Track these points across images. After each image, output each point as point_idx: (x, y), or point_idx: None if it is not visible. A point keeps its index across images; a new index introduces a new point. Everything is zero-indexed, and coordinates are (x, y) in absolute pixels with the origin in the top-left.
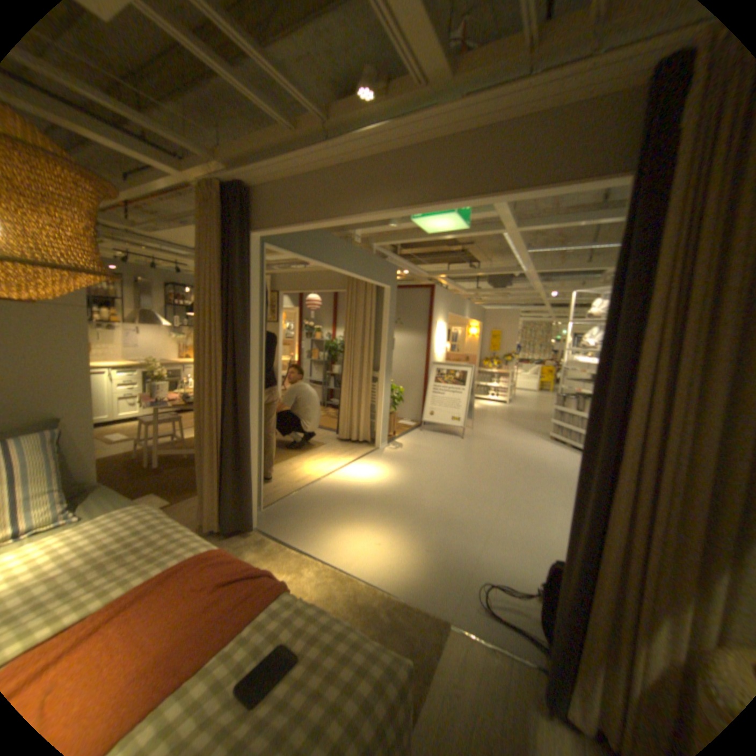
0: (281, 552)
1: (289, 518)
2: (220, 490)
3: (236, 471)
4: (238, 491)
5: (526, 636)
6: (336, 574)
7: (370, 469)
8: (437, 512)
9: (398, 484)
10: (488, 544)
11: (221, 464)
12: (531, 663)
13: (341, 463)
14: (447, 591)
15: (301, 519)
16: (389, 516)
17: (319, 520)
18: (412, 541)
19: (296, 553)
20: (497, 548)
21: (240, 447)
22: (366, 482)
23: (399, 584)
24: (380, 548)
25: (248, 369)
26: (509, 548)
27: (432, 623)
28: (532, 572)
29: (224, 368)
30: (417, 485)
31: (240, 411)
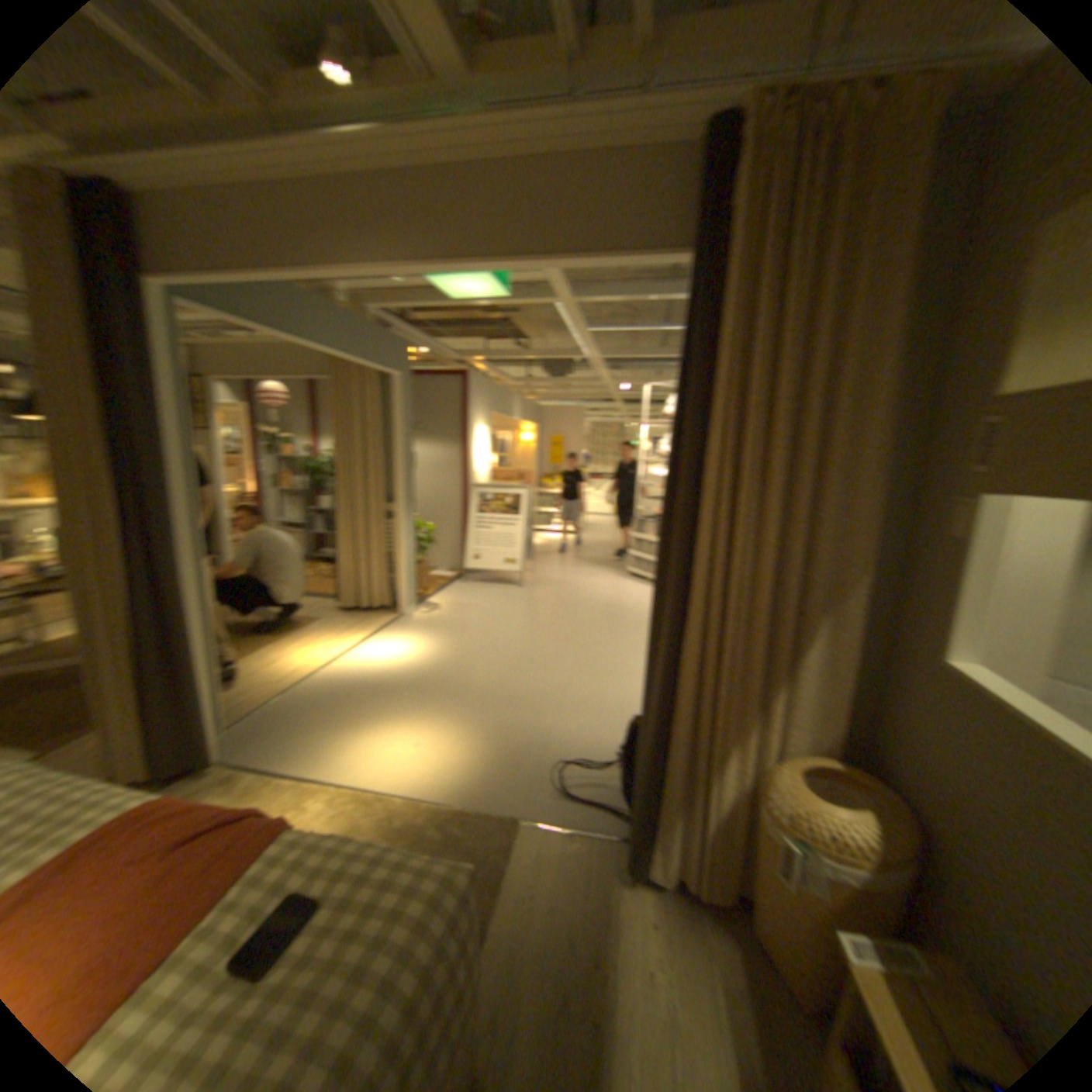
0: (264, 786)
1: (269, 737)
2: (137, 714)
3: (164, 680)
4: (173, 710)
5: (605, 808)
6: (356, 797)
7: (392, 646)
8: (492, 687)
9: (436, 659)
10: (558, 714)
11: (134, 672)
12: (611, 835)
13: (346, 643)
14: (512, 781)
15: (290, 733)
16: (427, 704)
17: (320, 729)
18: (461, 731)
19: (288, 783)
20: (569, 717)
21: (167, 641)
22: (388, 665)
23: (448, 788)
24: (418, 748)
25: (166, 512)
26: (583, 714)
27: (495, 824)
28: (610, 735)
29: (116, 513)
30: (462, 656)
31: (159, 582)
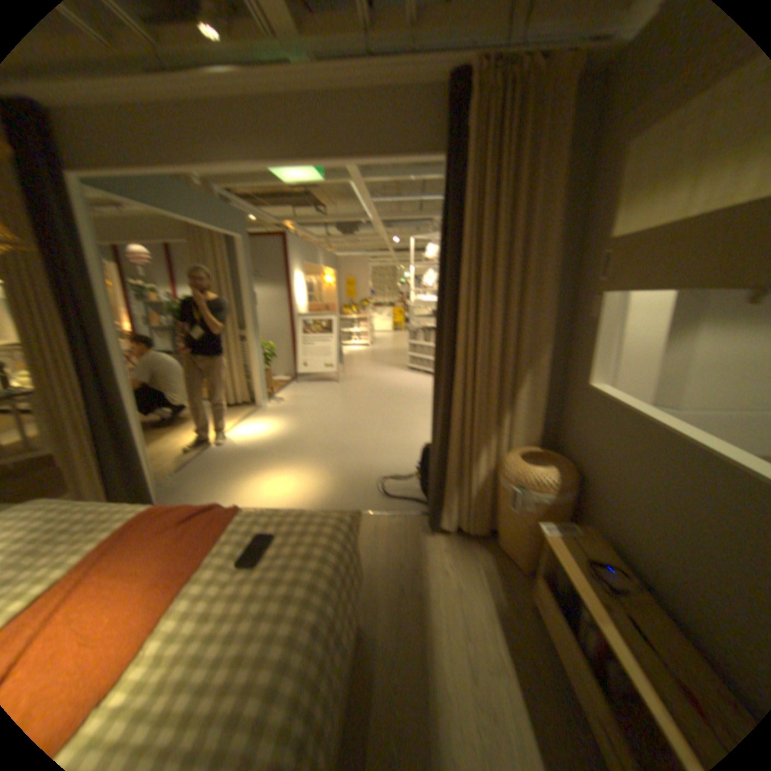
0: None
1: (188, 486)
2: (101, 476)
3: (116, 451)
4: (125, 471)
5: (410, 499)
6: None
7: (257, 425)
8: (330, 443)
9: (289, 430)
10: (375, 453)
11: (95, 448)
12: (416, 511)
13: (224, 426)
14: (353, 492)
15: (202, 482)
16: (289, 457)
17: (221, 477)
18: (315, 469)
19: None
20: (382, 454)
21: (116, 425)
22: (257, 436)
23: (314, 500)
24: (290, 481)
25: (104, 338)
26: (391, 452)
27: None
28: (408, 461)
29: (68, 341)
30: (306, 427)
31: (104, 386)
